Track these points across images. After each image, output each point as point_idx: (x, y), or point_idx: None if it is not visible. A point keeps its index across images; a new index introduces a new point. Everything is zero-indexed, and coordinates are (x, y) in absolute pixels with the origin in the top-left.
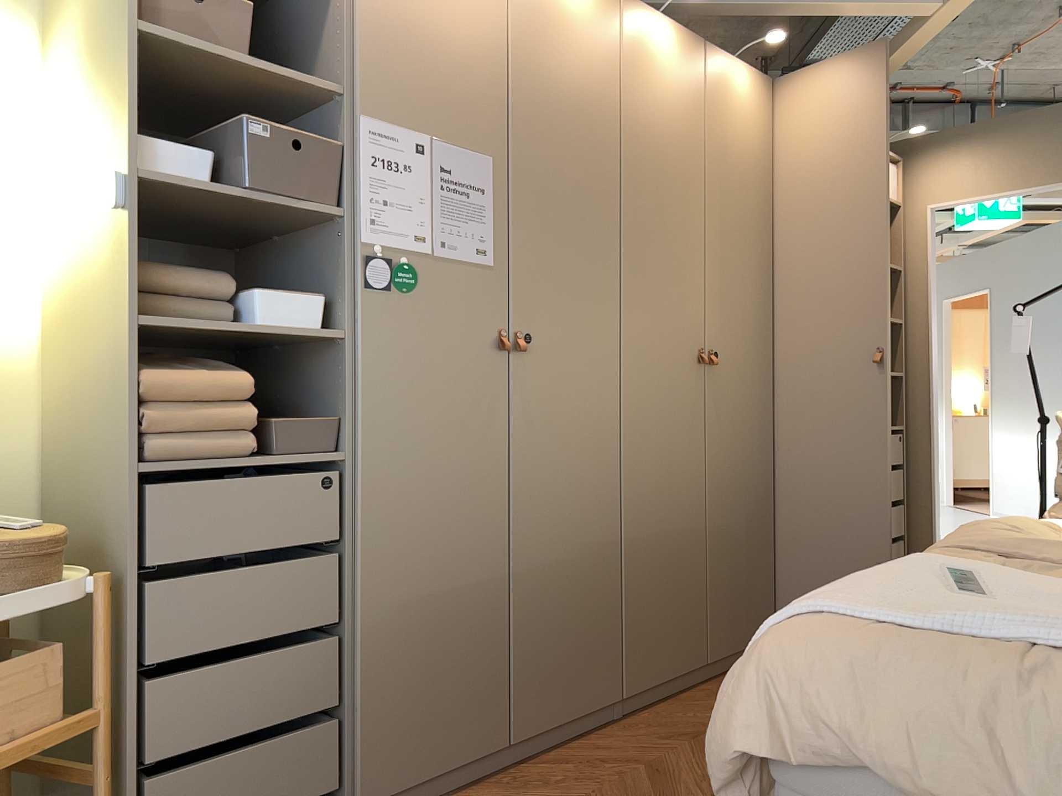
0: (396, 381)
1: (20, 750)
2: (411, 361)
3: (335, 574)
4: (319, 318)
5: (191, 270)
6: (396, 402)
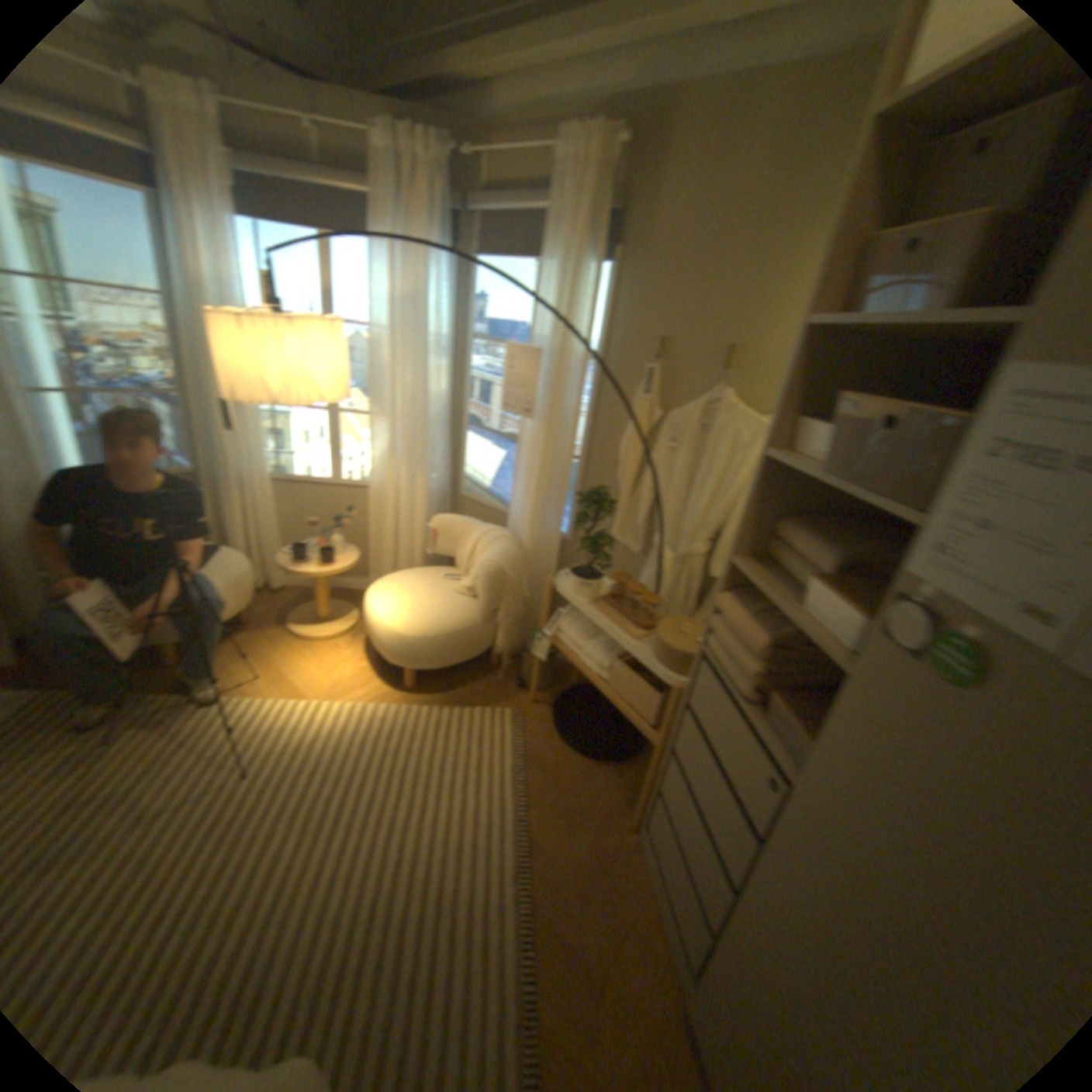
0: (873, 784)
1: (628, 714)
2: (908, 785)
3: (753, 863)
4: (864, 643)
5: (824, 541)
6: (861, 805)
